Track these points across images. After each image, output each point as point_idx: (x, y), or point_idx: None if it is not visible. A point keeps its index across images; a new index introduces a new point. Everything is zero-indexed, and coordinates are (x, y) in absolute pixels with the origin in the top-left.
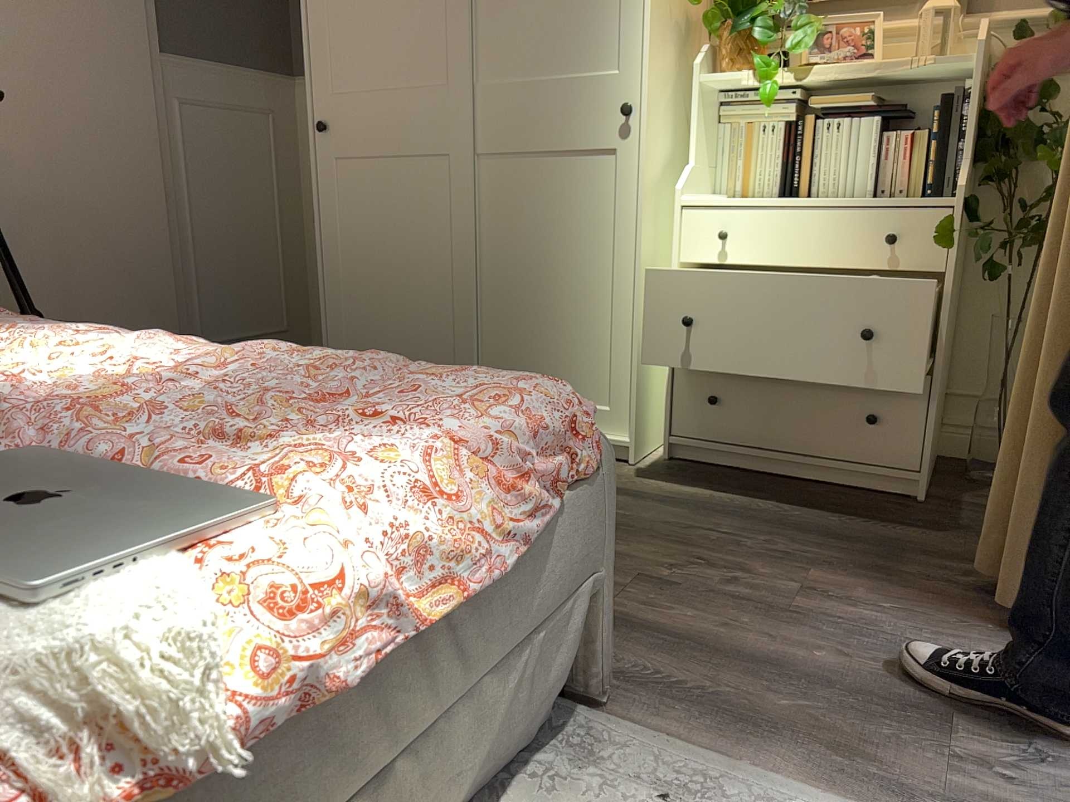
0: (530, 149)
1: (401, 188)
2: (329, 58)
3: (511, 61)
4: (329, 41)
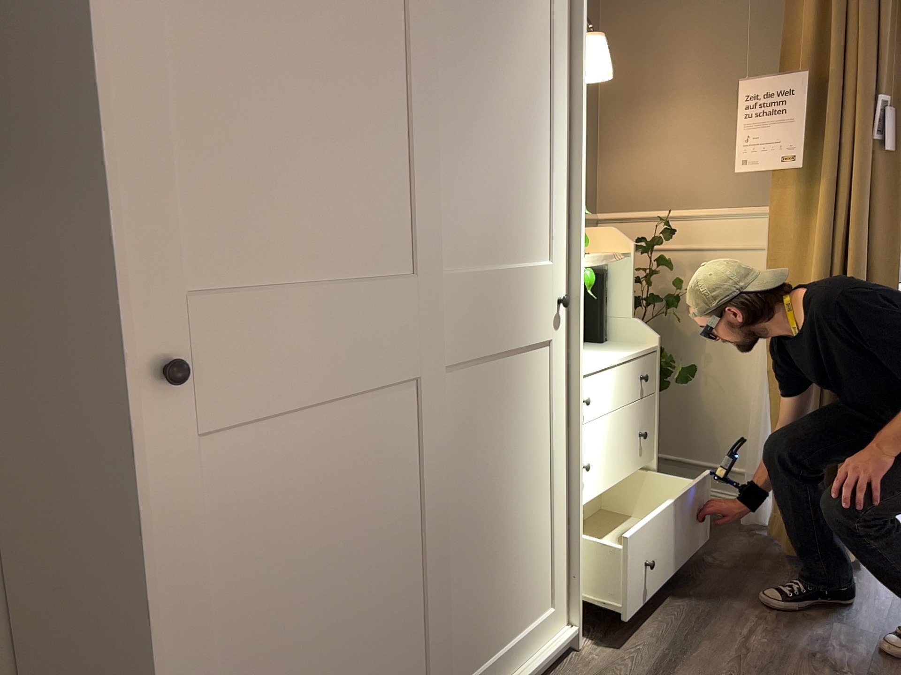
0: (489, 350)
1: (337, 450)
2: (169, 202)
3: (467, 239)
4: (167, 162)
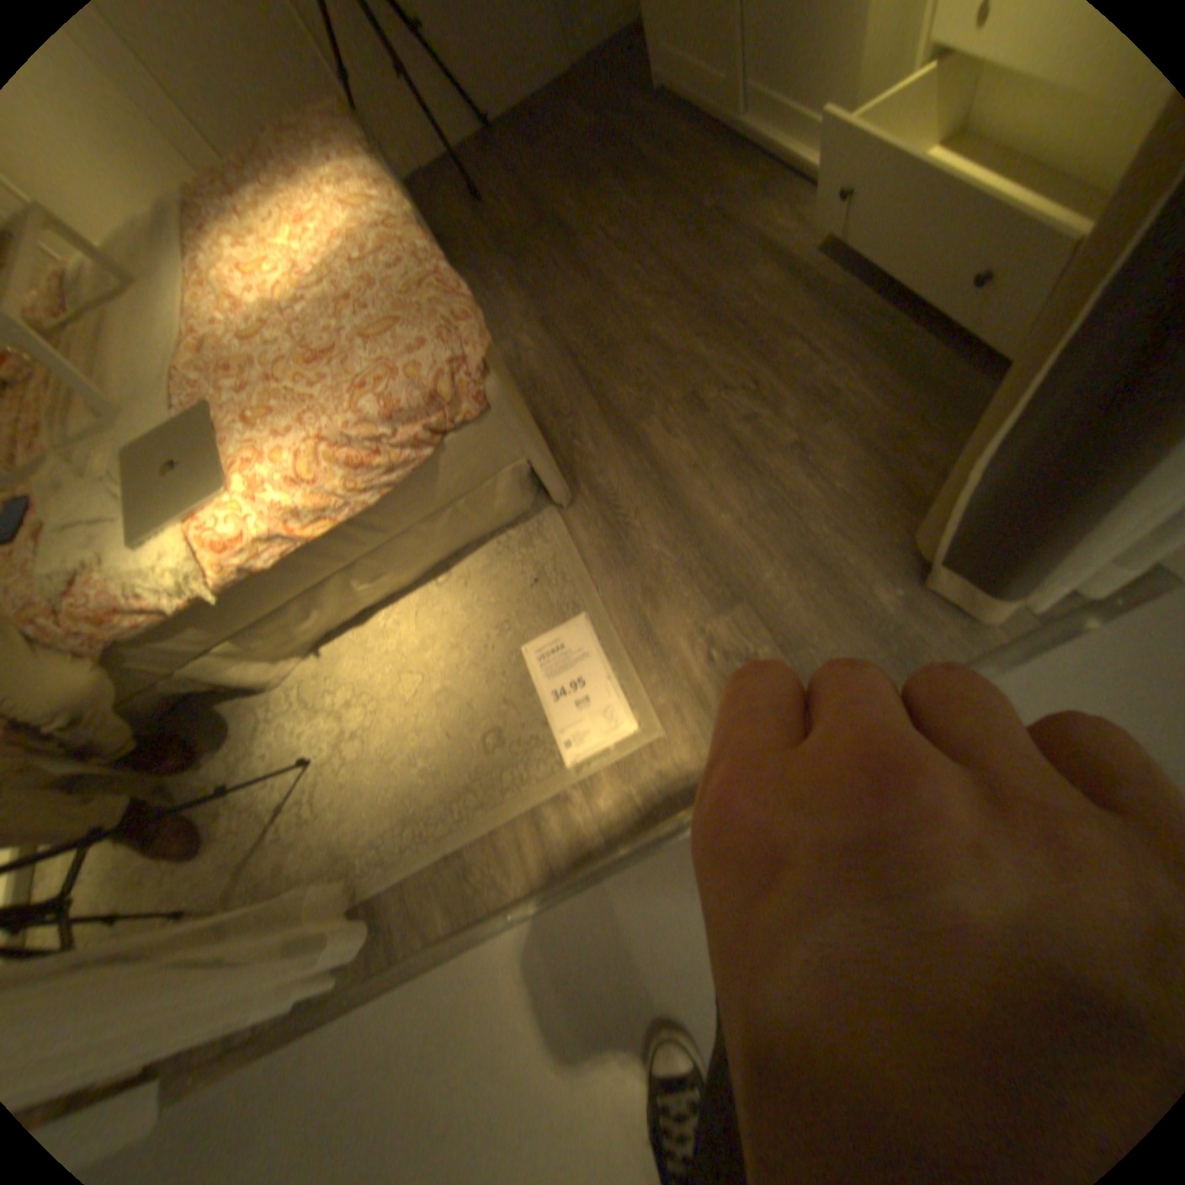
0: None
1: None
2: None
3: None
4: None
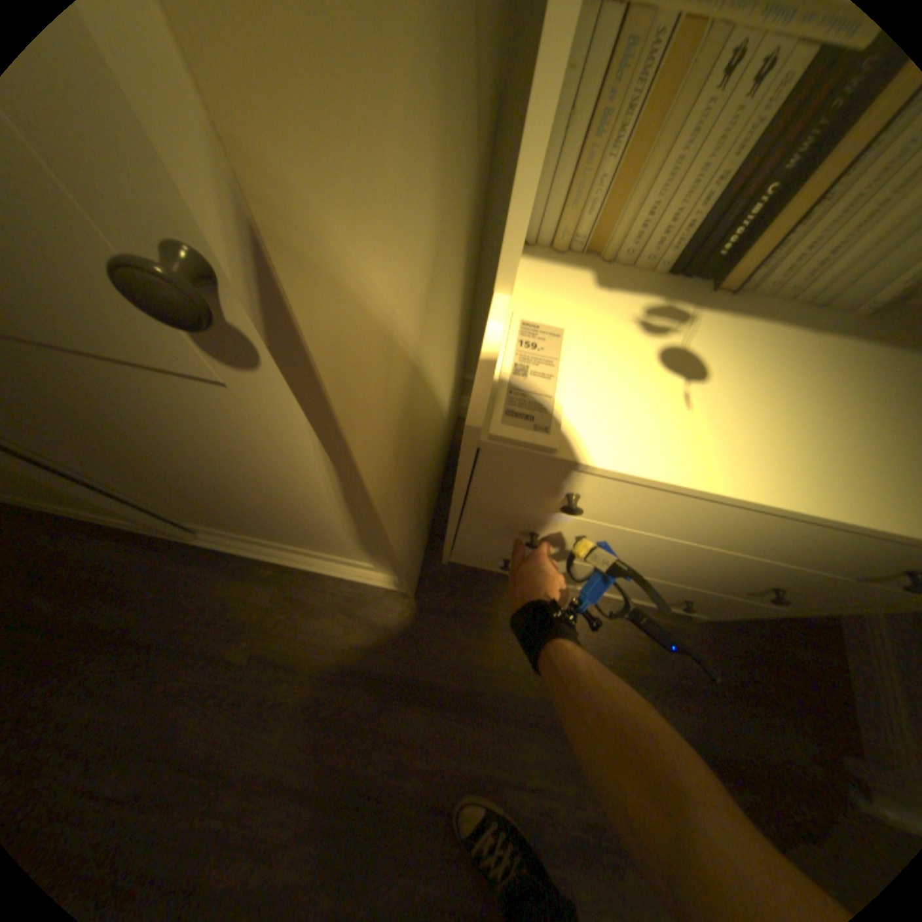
0: None
1: None
2: None
3: None
4: None
